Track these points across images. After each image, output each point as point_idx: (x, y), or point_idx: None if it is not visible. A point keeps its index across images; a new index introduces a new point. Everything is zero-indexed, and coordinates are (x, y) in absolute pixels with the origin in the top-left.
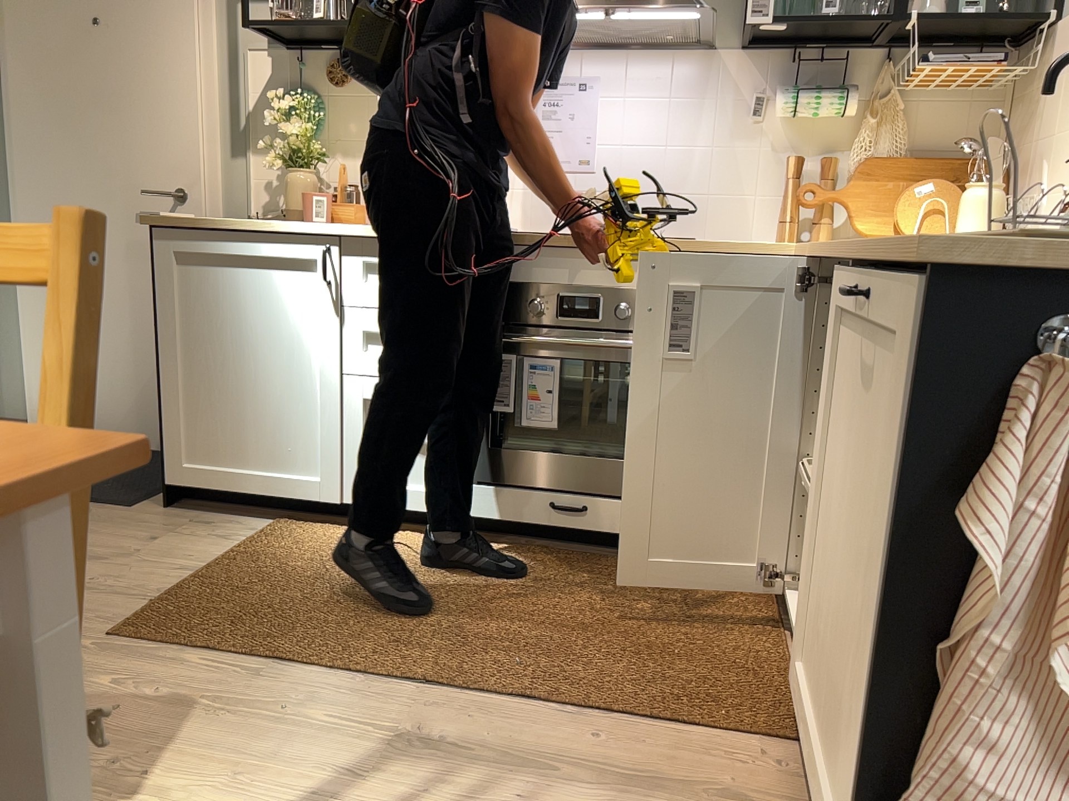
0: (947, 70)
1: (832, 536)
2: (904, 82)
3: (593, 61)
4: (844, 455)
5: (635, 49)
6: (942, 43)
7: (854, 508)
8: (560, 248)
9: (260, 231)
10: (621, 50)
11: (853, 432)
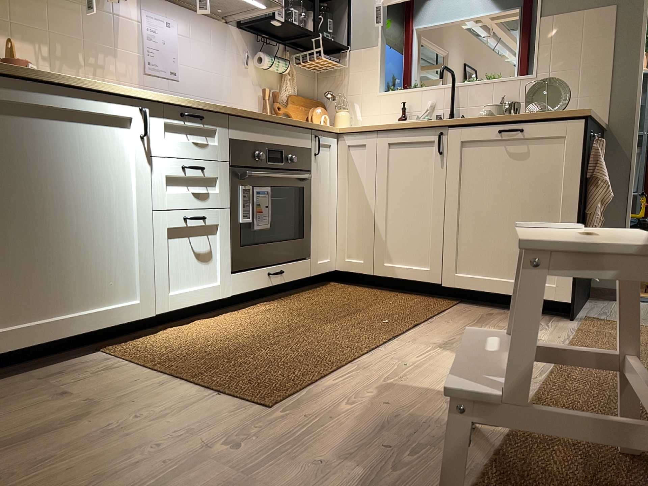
0: (329, 61)
1: (470, 218)
2: (302, 62)
3: (174, 11)
4: (477, 188)
5: (188, 11)
6: (302, 48)
7: (501, 199)
8: (266, 121)
9: (85, 89)
10: (180, 8)
11: (486, 177)
